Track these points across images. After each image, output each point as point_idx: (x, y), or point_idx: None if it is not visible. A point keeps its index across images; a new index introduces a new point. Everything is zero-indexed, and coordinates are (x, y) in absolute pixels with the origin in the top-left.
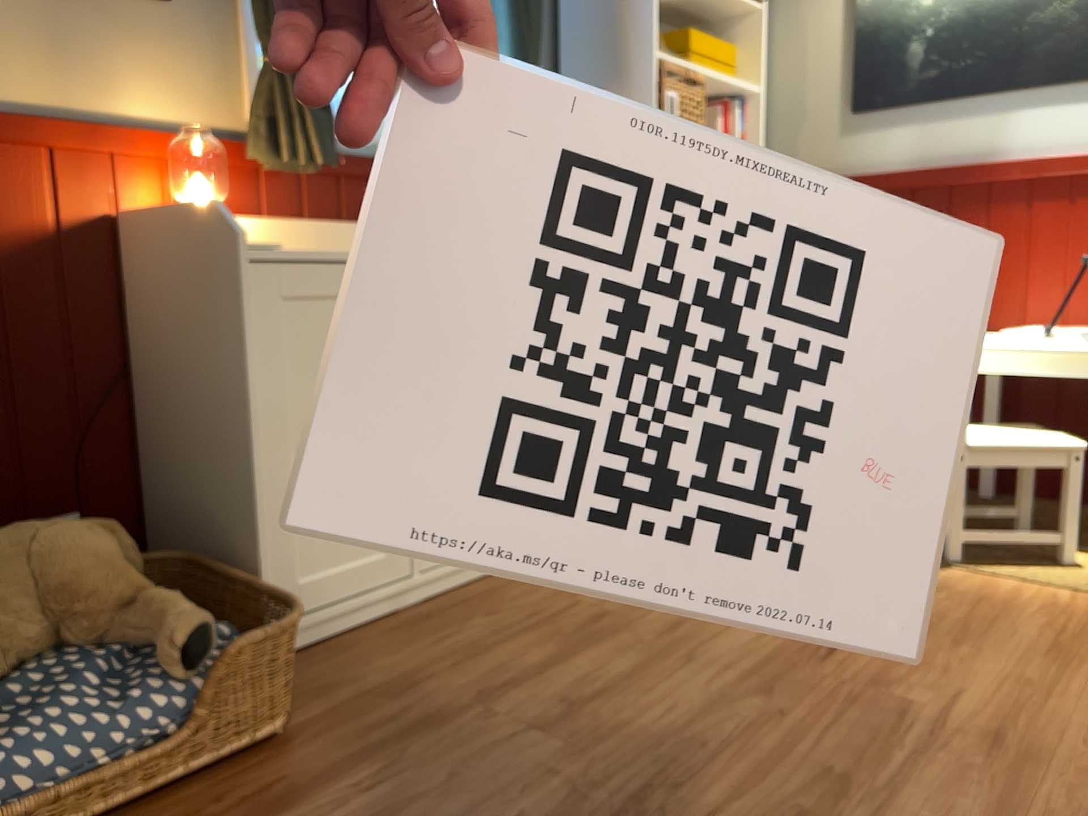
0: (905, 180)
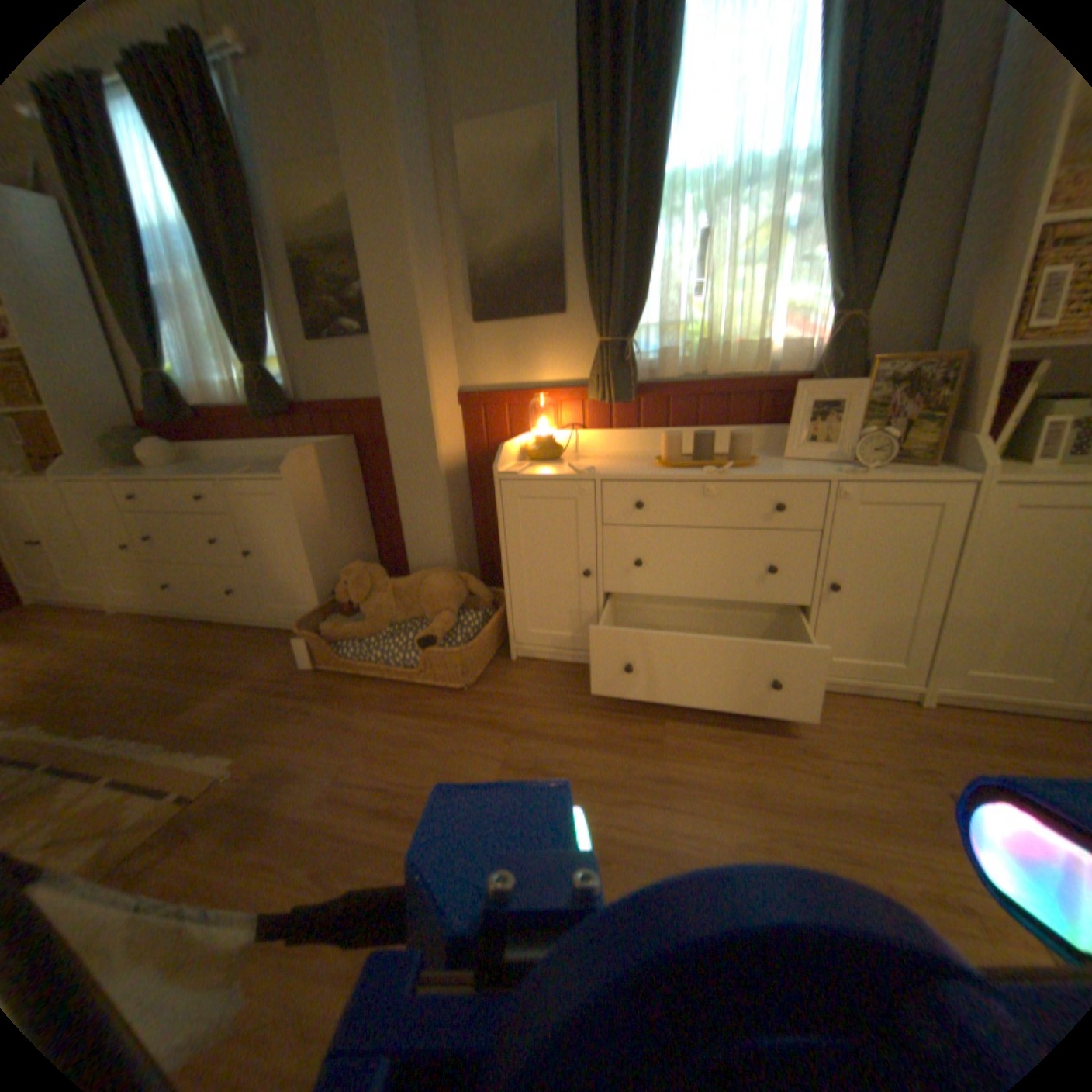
0: None
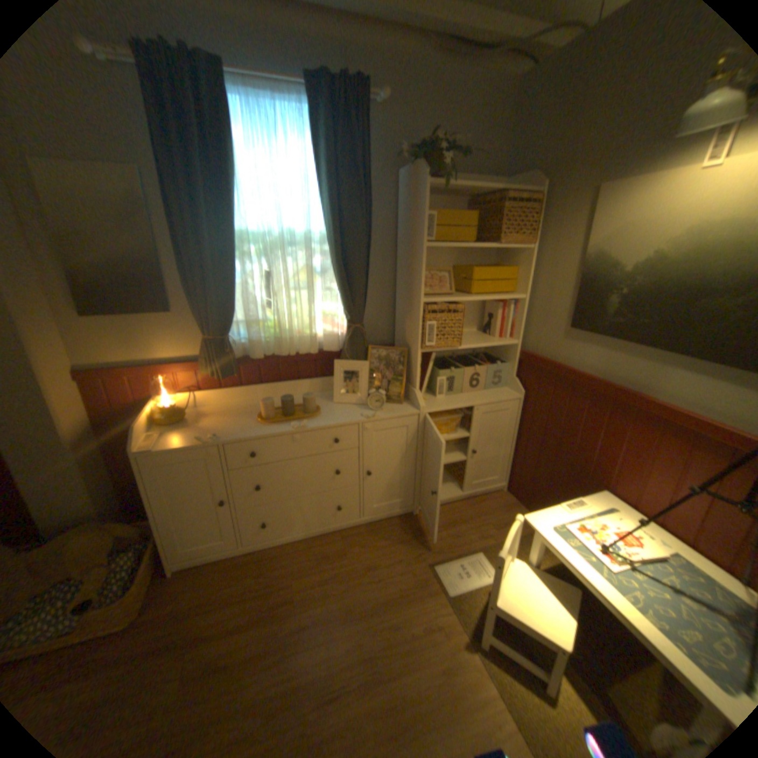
0: (589, 383)
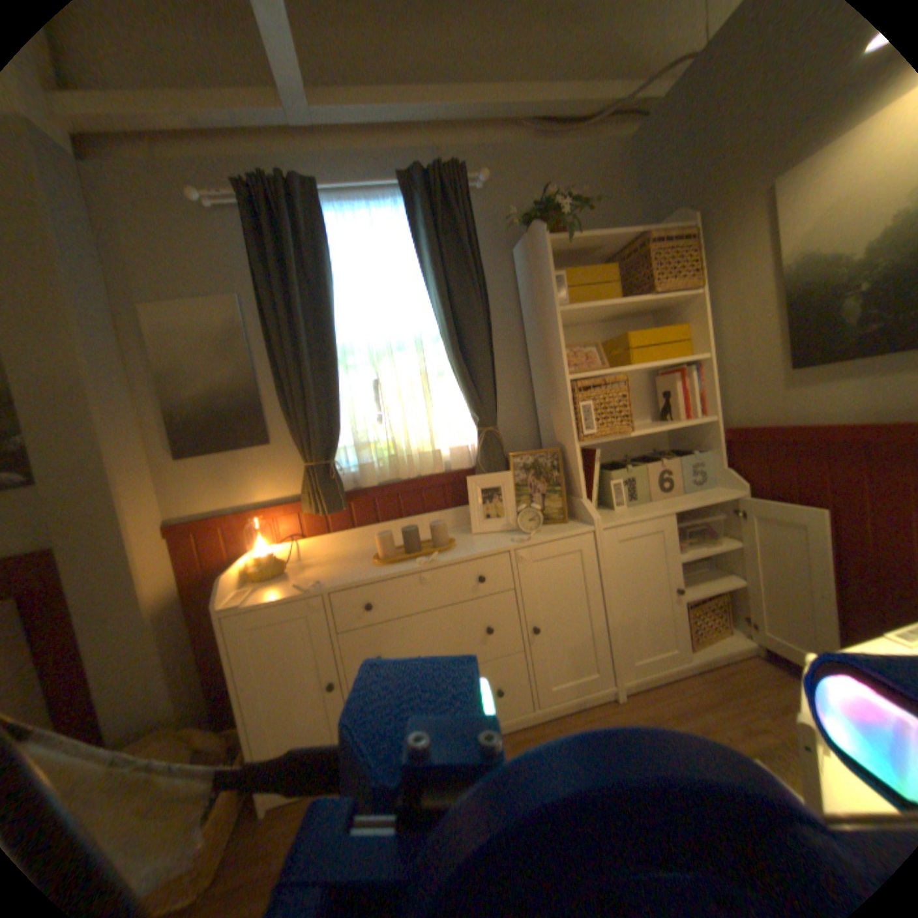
0: (855, 433)
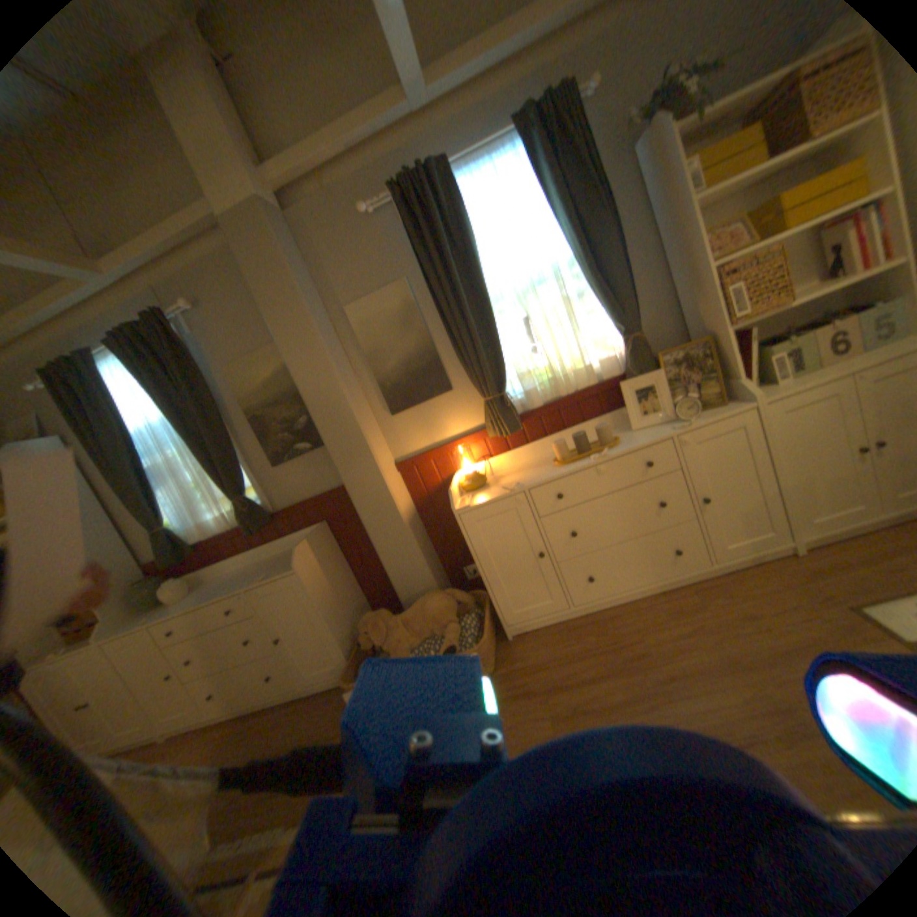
0: None
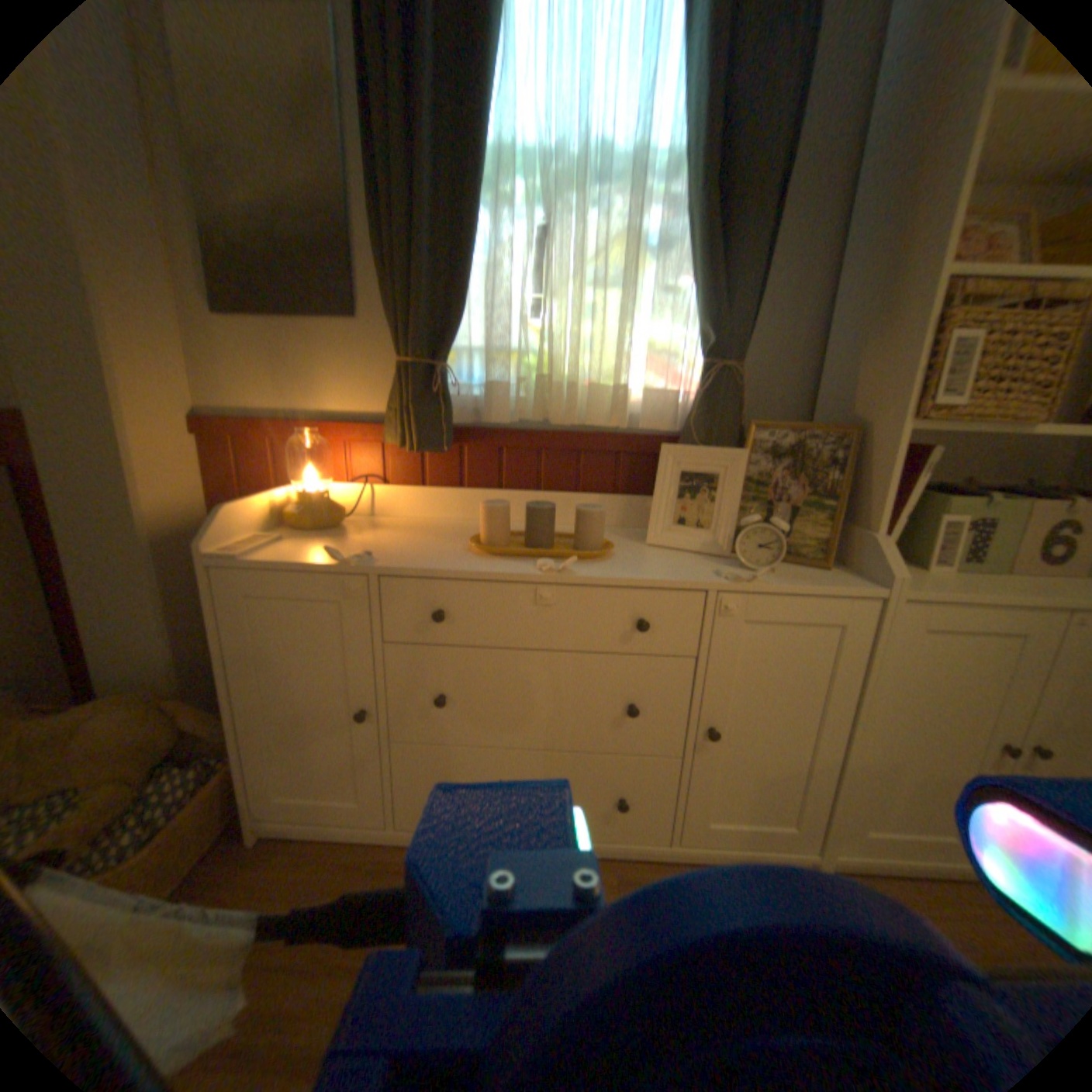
0: None
